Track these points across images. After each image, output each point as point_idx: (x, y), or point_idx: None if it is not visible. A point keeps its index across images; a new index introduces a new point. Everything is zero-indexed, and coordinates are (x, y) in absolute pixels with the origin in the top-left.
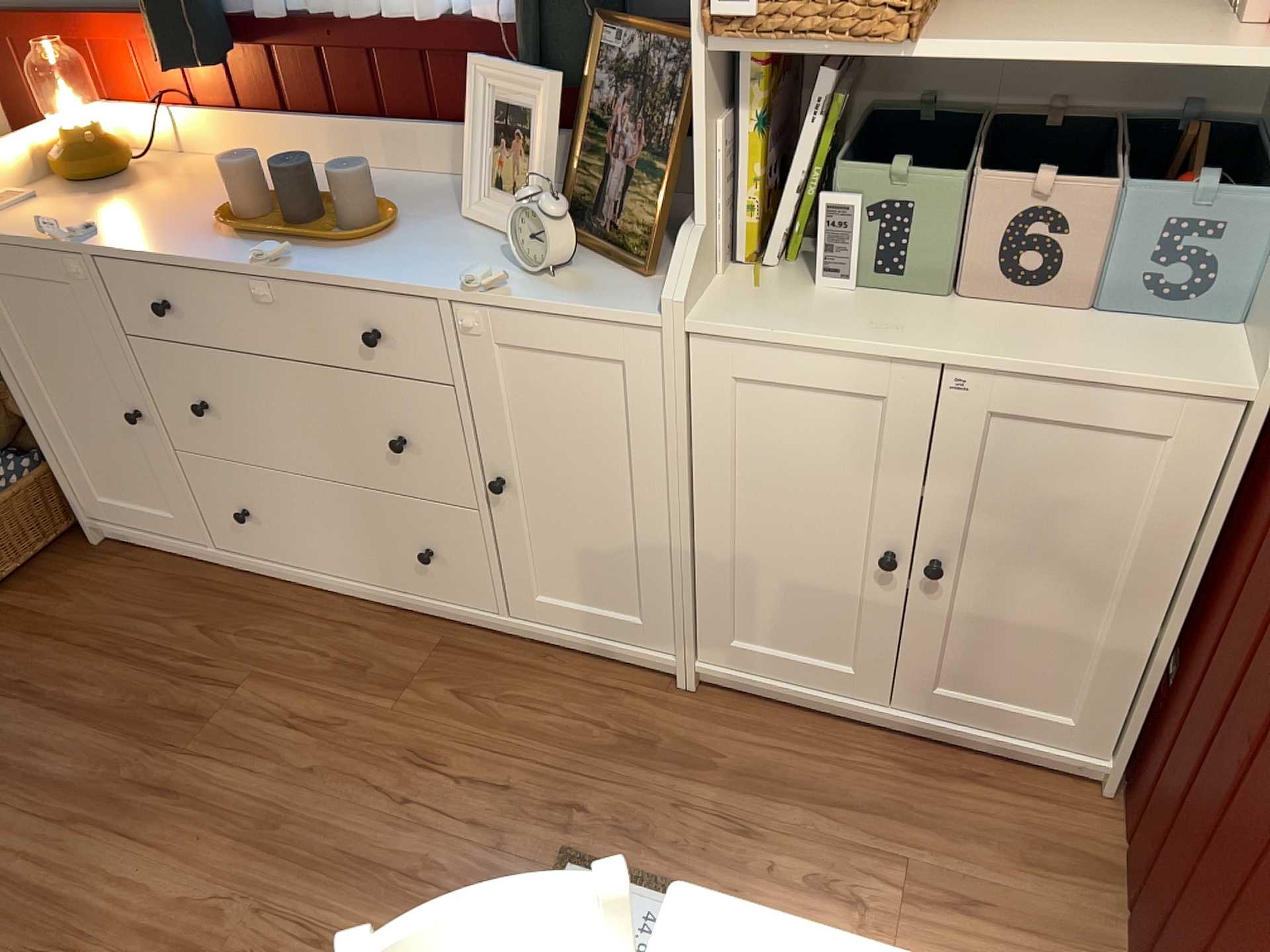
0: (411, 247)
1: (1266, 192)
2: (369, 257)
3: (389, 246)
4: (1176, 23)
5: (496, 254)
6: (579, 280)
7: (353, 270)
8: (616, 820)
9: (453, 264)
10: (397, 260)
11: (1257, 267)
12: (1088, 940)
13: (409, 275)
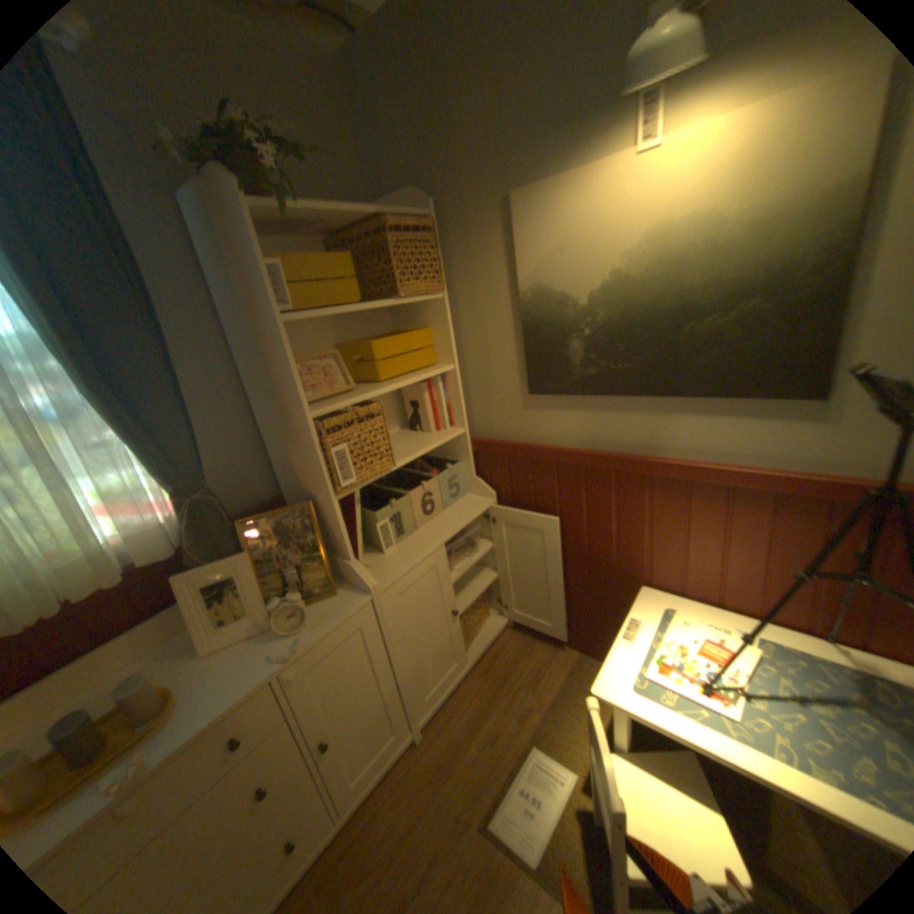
0: (197, 690)
1: (457, 461)
2: (184, 715)
3: (181, 703)
4: (413, 436)
5: (252, 648)
6: (314, 618)
7: (191, 725)
8: (474, 800)
9: (243, 669)
10: (205, 699)
11: (467, 477)
12: (557, 651)
13: (233, 692)
